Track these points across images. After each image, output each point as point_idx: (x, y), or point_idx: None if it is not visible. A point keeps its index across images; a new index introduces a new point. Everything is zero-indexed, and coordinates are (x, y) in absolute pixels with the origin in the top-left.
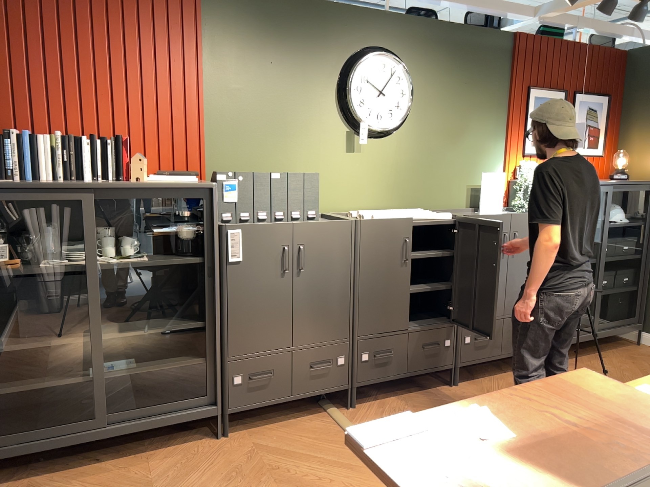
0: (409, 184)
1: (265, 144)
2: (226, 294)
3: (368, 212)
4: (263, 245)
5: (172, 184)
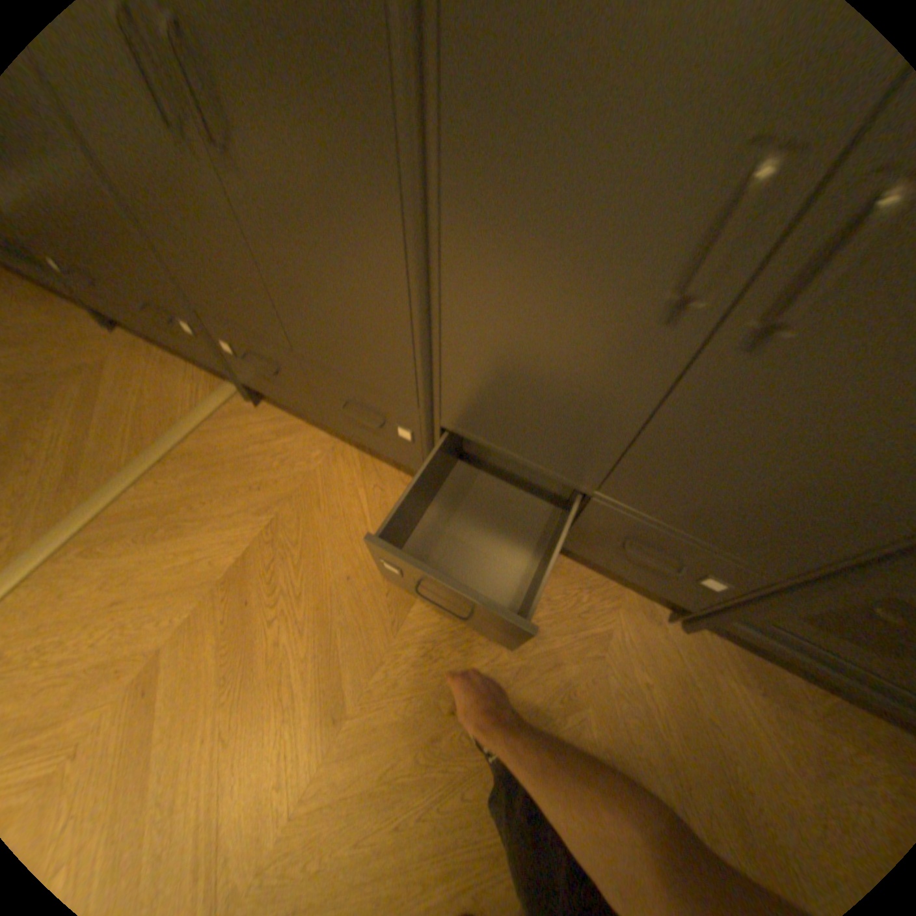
0: None
1: None
2: None
3: None
4: None
5: None
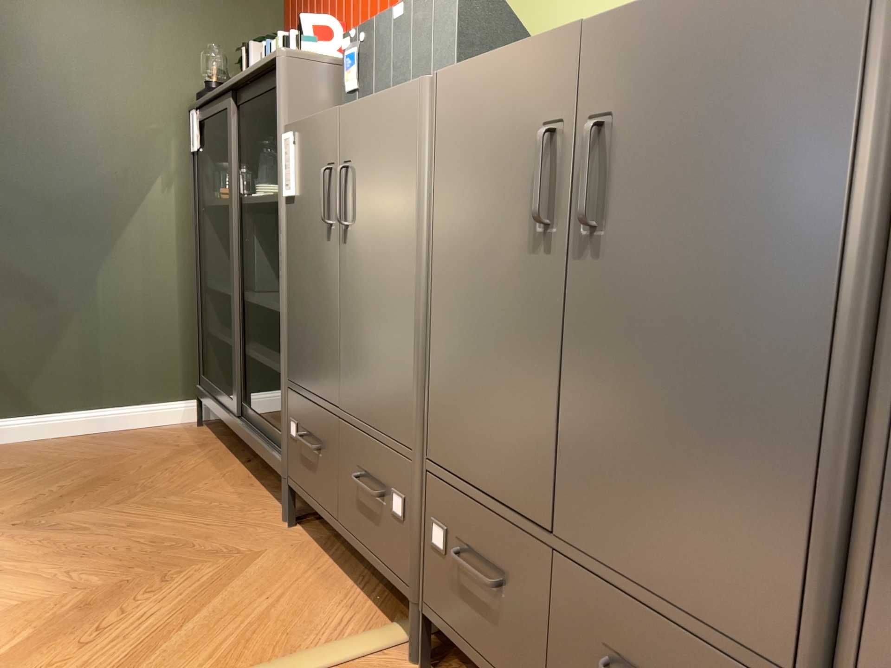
0: None
1: None
2: (286, 259)
3: None
4: (312, 164)
5: (257, 66)
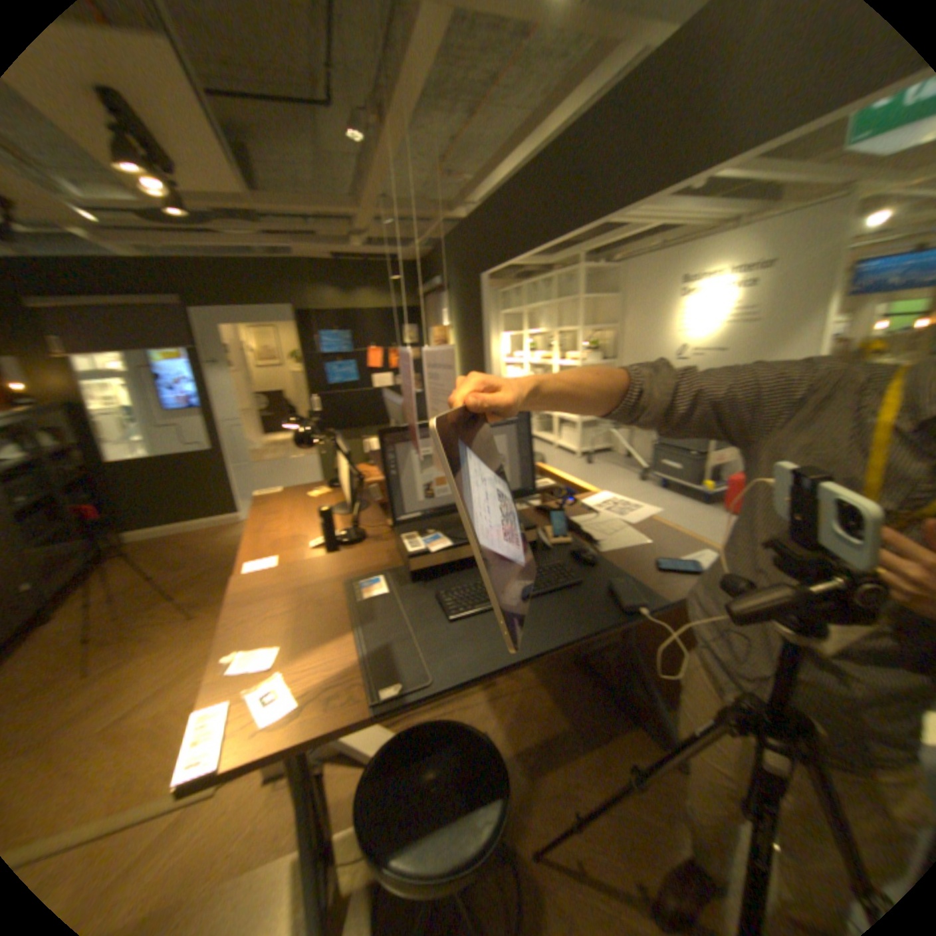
0: None
1: None
2: None
3: None
4: None
5: None
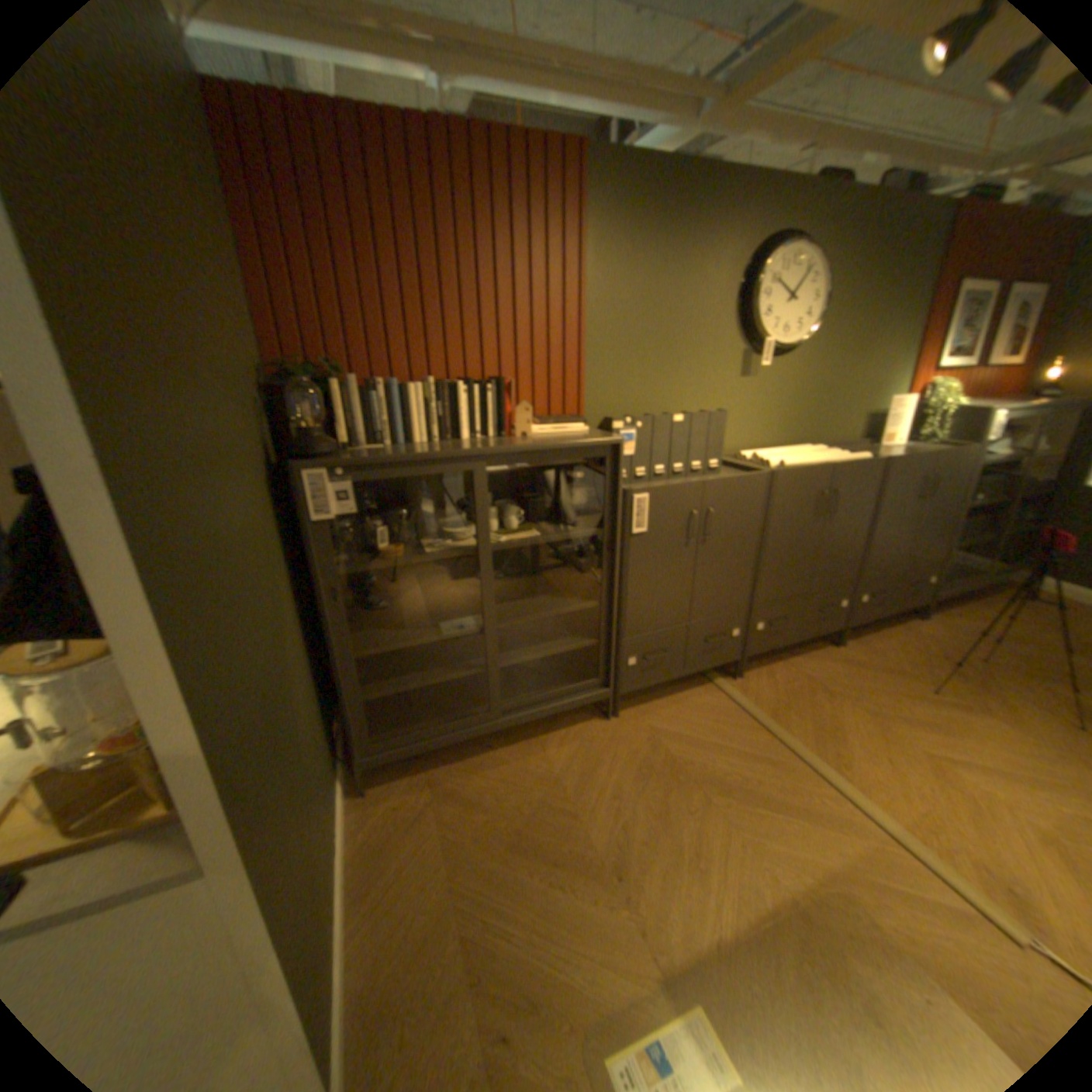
0: (803, 414)
1: (650, 373)
2: (627, 570)
3: (769, 456)
4: (671, 510)
5: (575, 442)
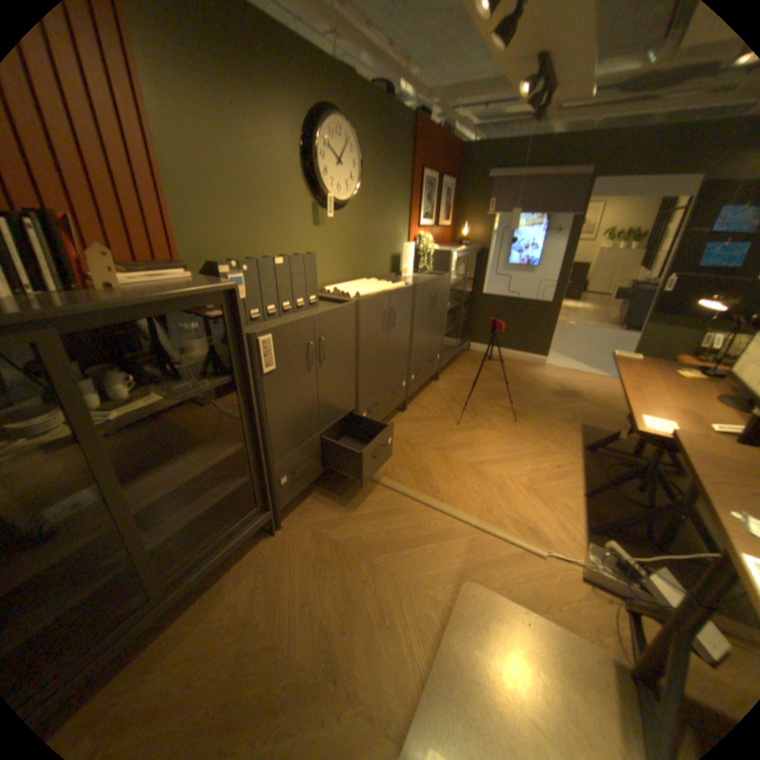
0: (357, 256)
1: (239, 219)
2: (266, 407)
3: (346, 289)
4: (293, 345)
5: (185, 291)
